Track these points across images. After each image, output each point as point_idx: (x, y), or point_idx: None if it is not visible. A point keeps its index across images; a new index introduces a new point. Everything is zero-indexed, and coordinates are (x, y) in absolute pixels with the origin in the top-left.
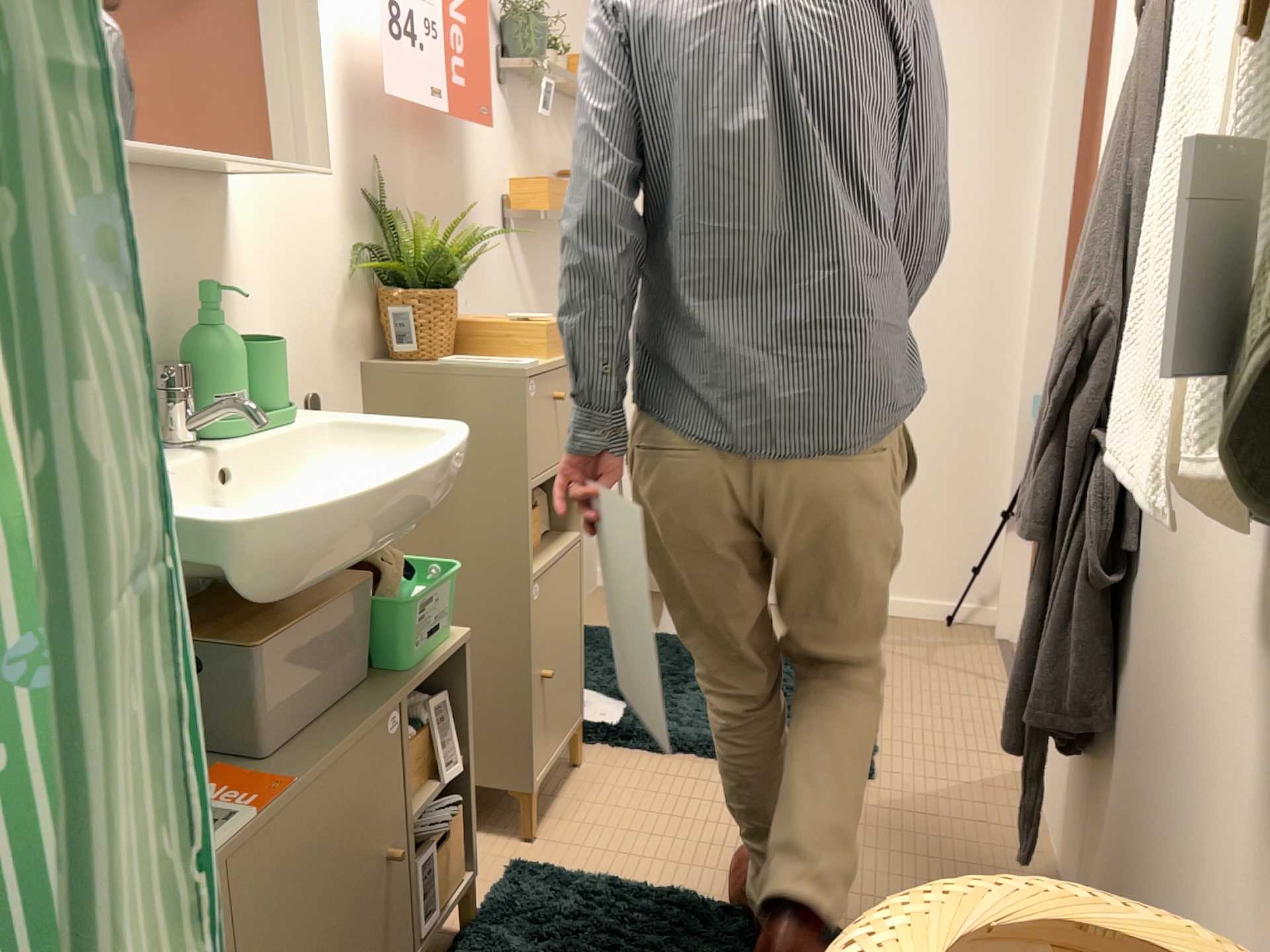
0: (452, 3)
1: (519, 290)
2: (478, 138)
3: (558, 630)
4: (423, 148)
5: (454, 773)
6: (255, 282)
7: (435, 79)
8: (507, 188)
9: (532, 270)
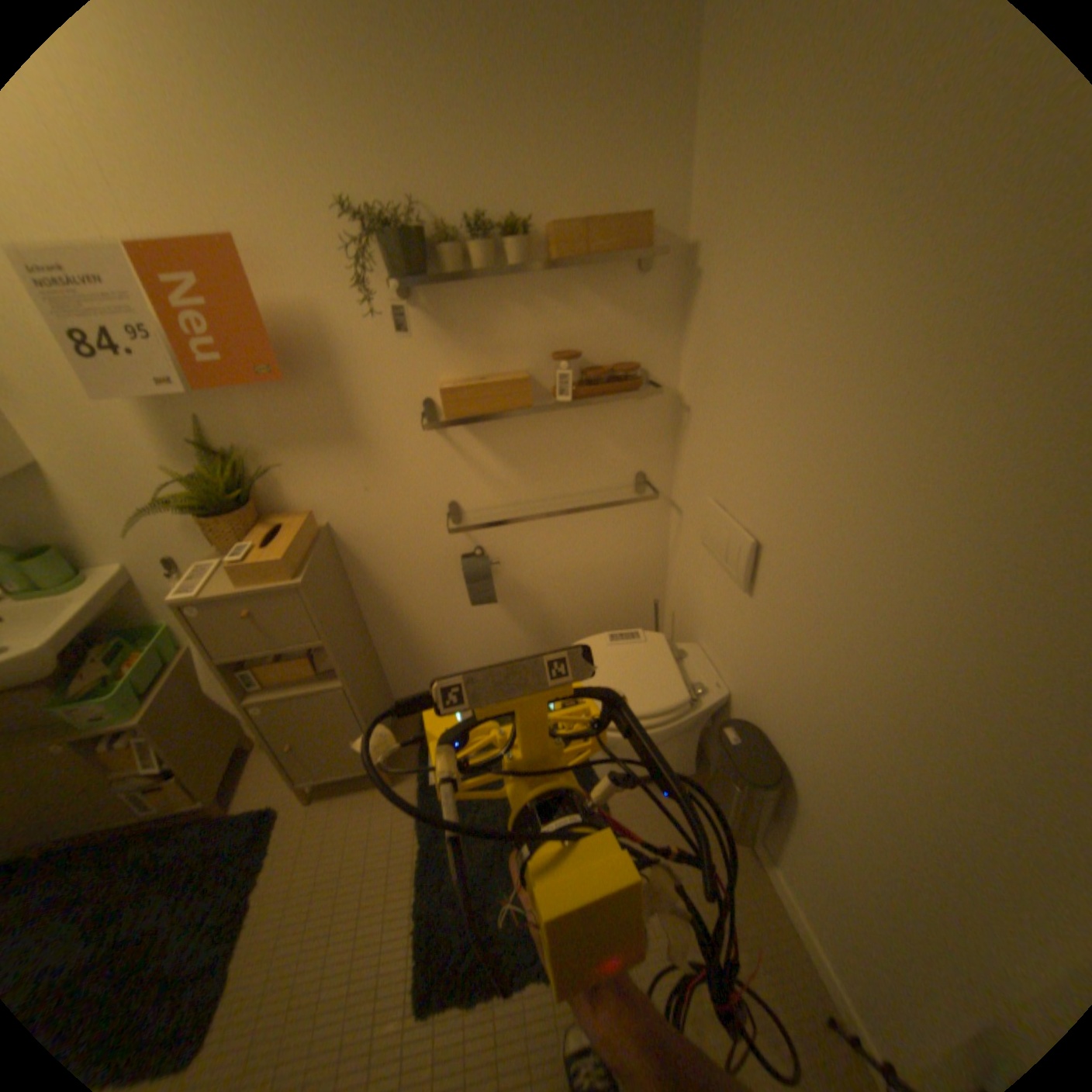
0: (166, 288)
1: (468, 468)
2: (362, 357)
3: (306, 730)
4: (262, 390)
5: (147, 771)
6: (84, 508)
7: (153, 367)
8: (432, 388)
9: (496, 448)
